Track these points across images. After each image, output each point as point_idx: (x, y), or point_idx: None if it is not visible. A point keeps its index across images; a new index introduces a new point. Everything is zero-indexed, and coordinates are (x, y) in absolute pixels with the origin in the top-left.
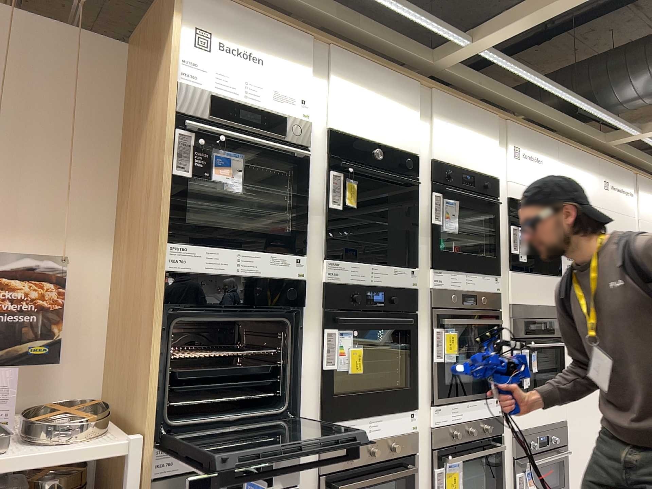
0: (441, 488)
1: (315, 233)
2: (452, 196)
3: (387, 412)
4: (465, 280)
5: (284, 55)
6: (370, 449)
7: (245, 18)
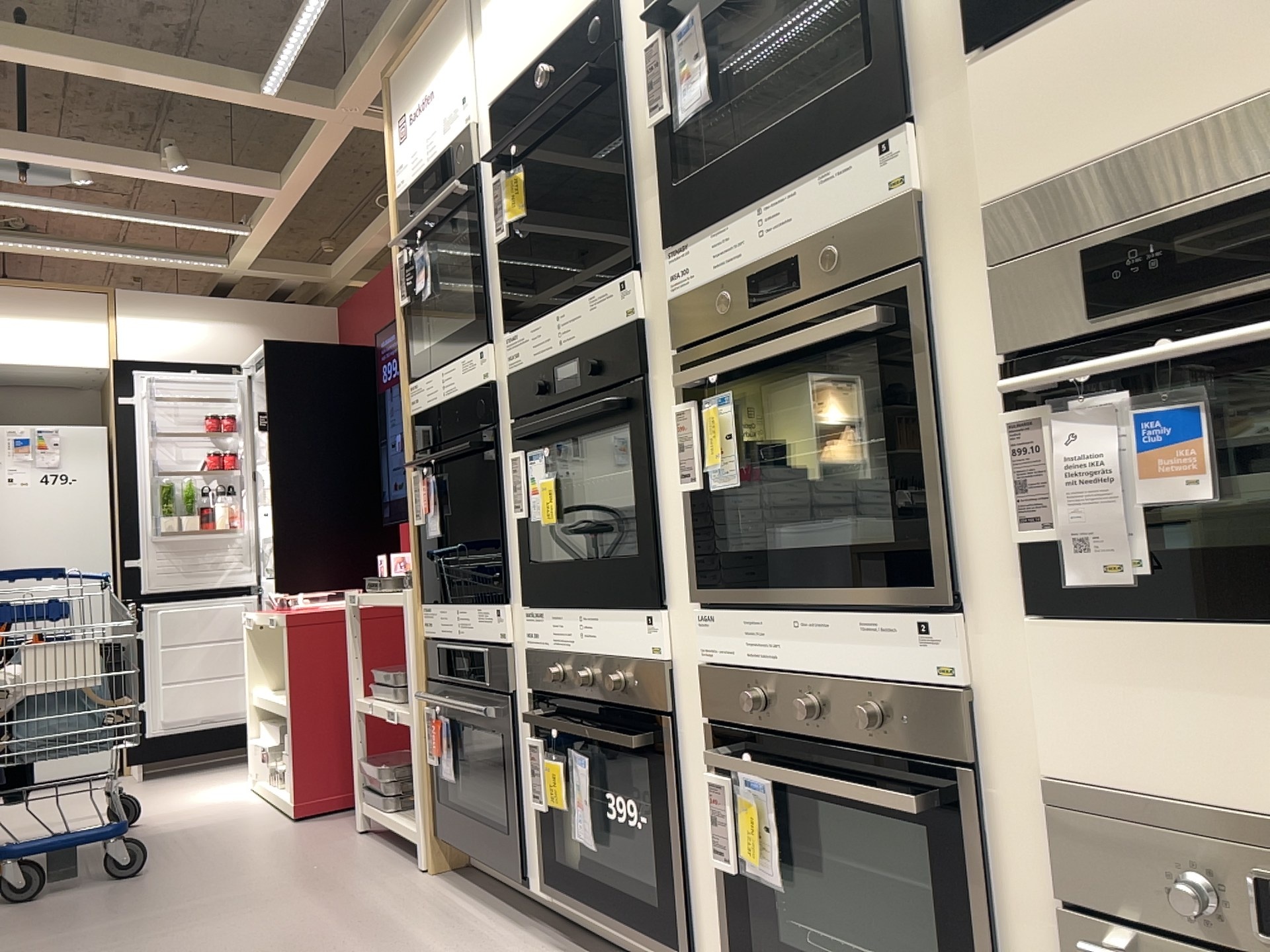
0: (725, 832)
1: (497, 297)
2: (690, 5)
3: (604, 607)
4: (755, 225)
5: (443, 57)
6: (580, 673)
7: (417, 56)
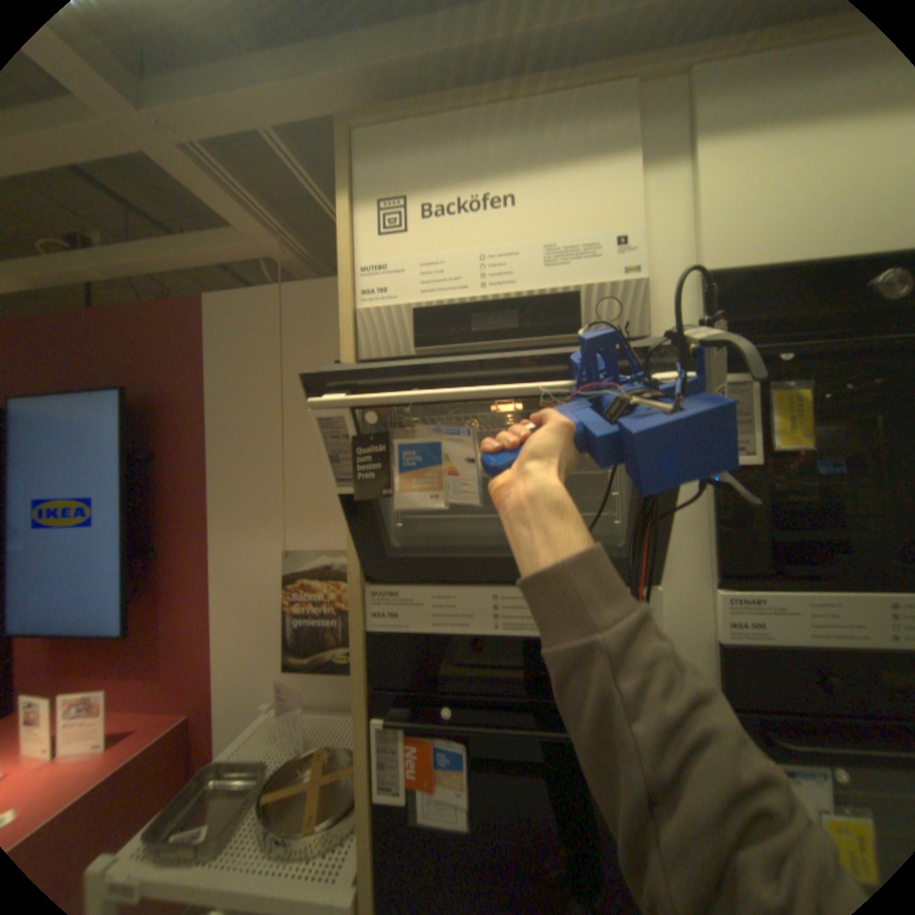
0: None
1: (686, 529)
2: None
3: None
4: None
5: (558, 155)
6: None
7: (462, 123)
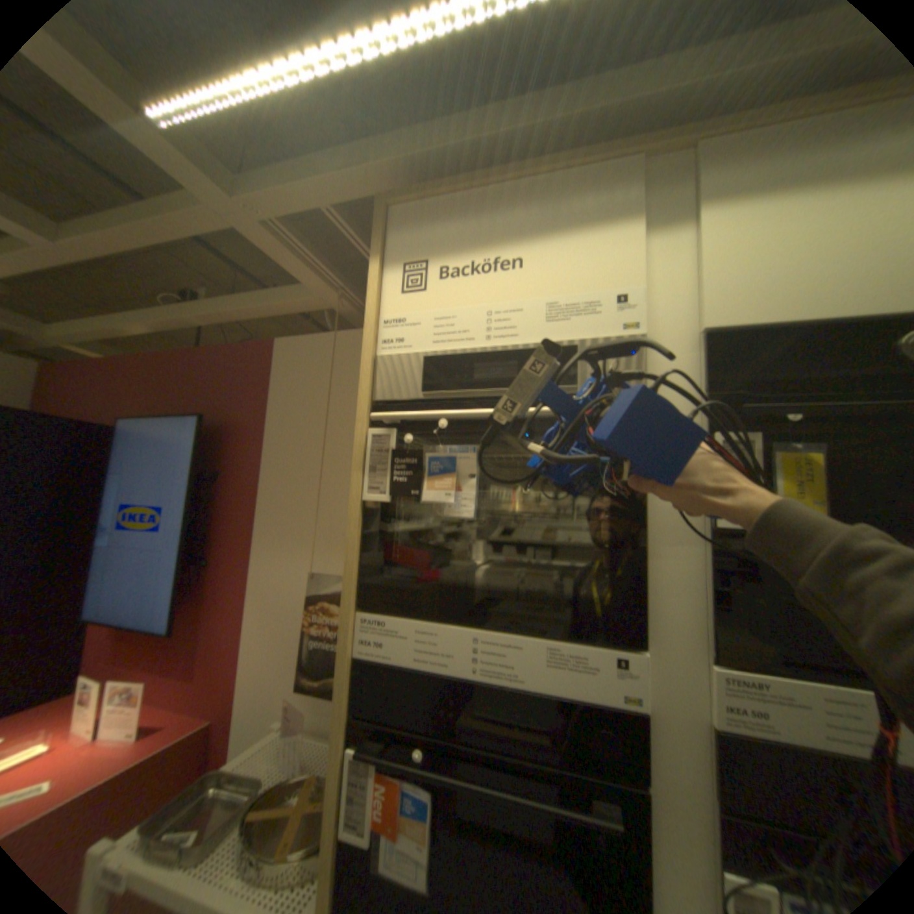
0: None
1: (680, 593)
2: None
3: None
4: None
5: (564, 224)
6: None
7: (480, 200)
